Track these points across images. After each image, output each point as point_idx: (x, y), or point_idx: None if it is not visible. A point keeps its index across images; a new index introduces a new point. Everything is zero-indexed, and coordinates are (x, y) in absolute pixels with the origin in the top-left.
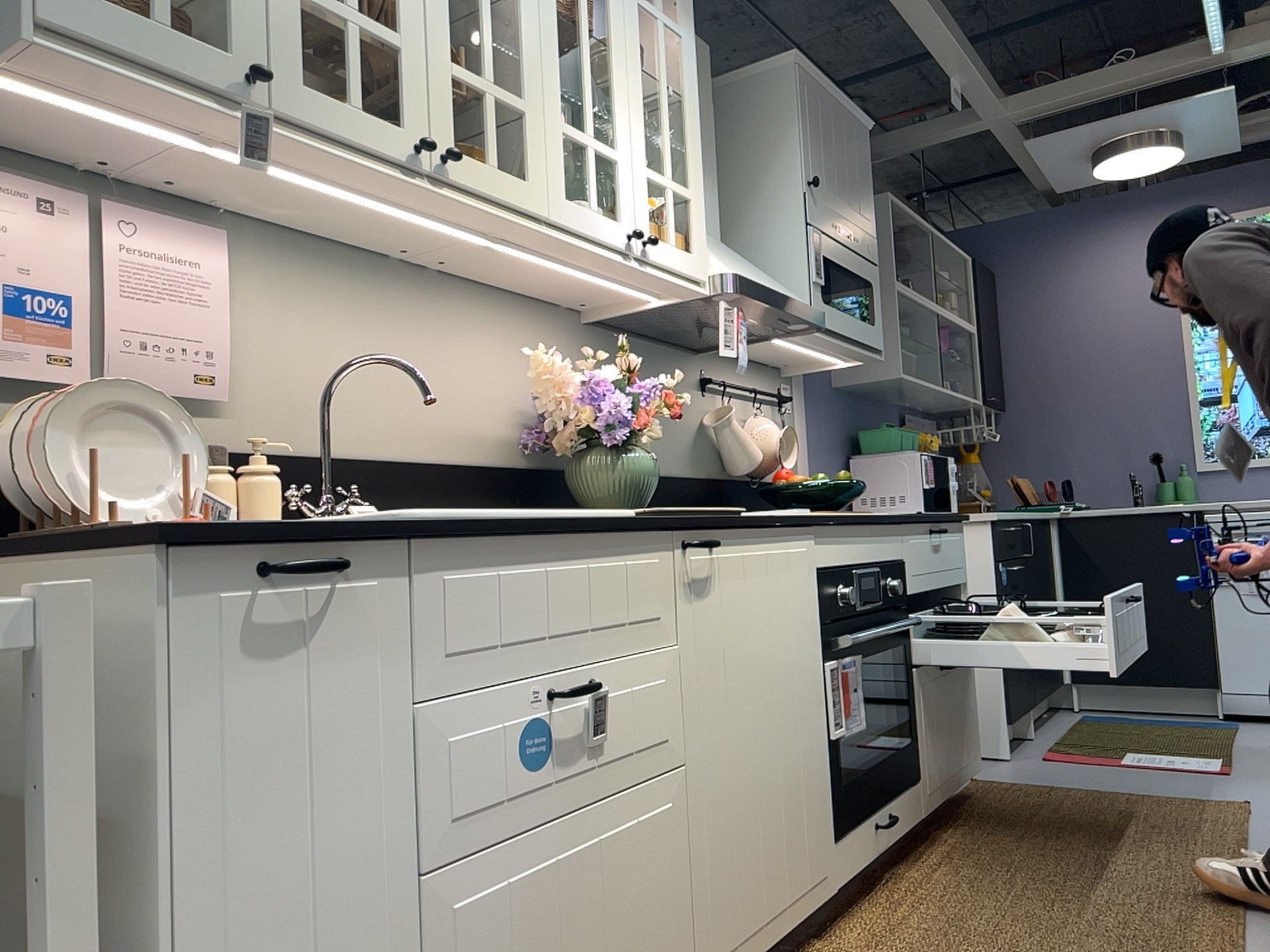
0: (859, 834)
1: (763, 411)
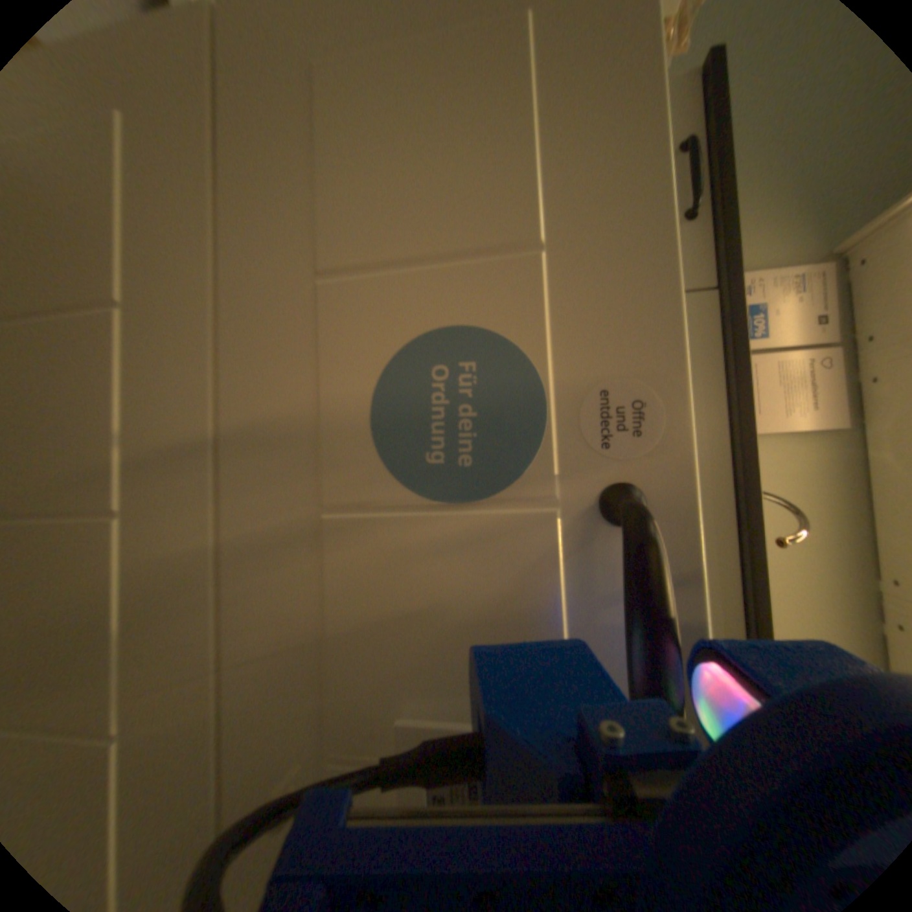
0: None
1: None
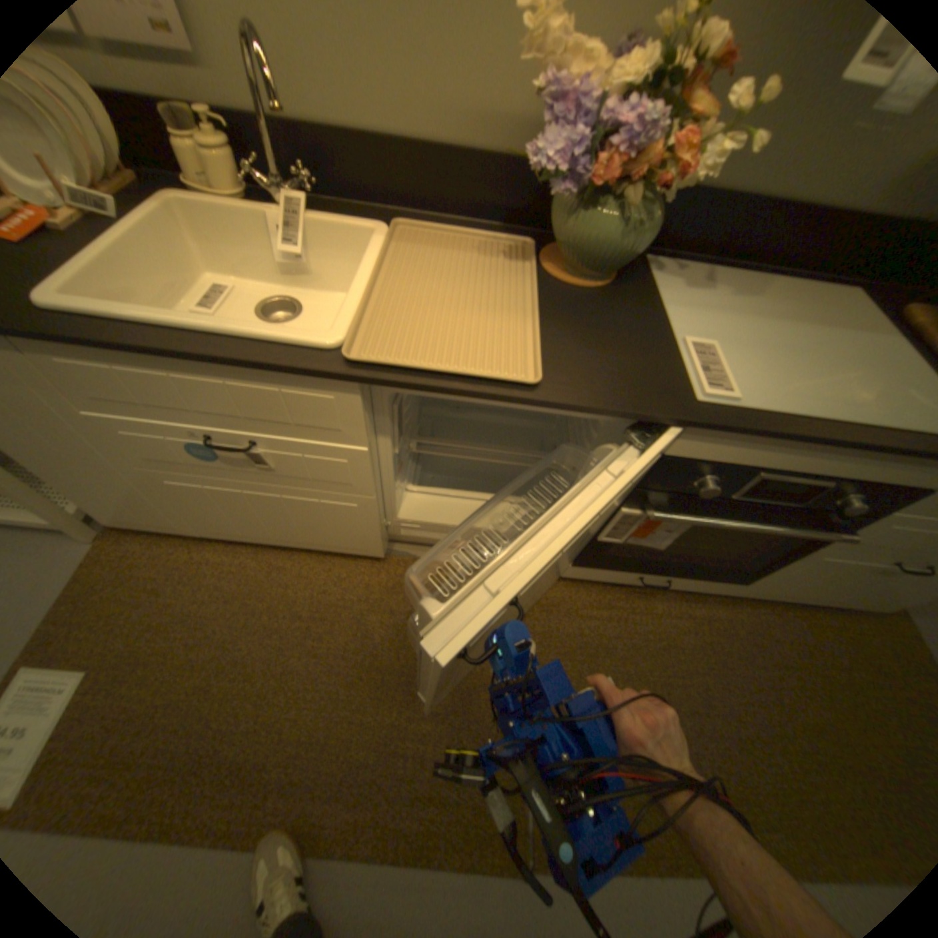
0: (612, 574)
1: None
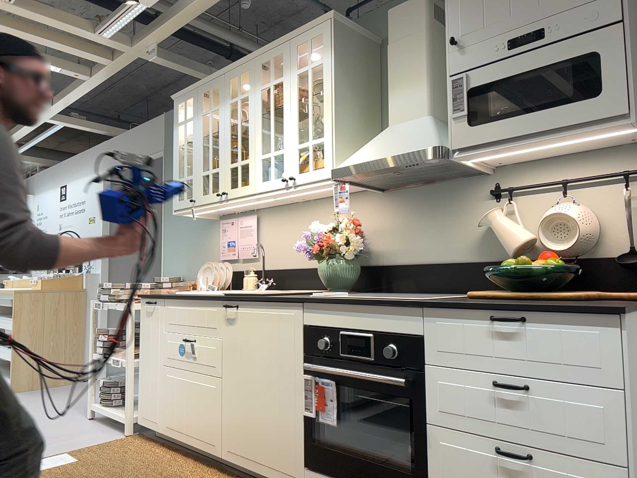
0: None
1: (596, 193)
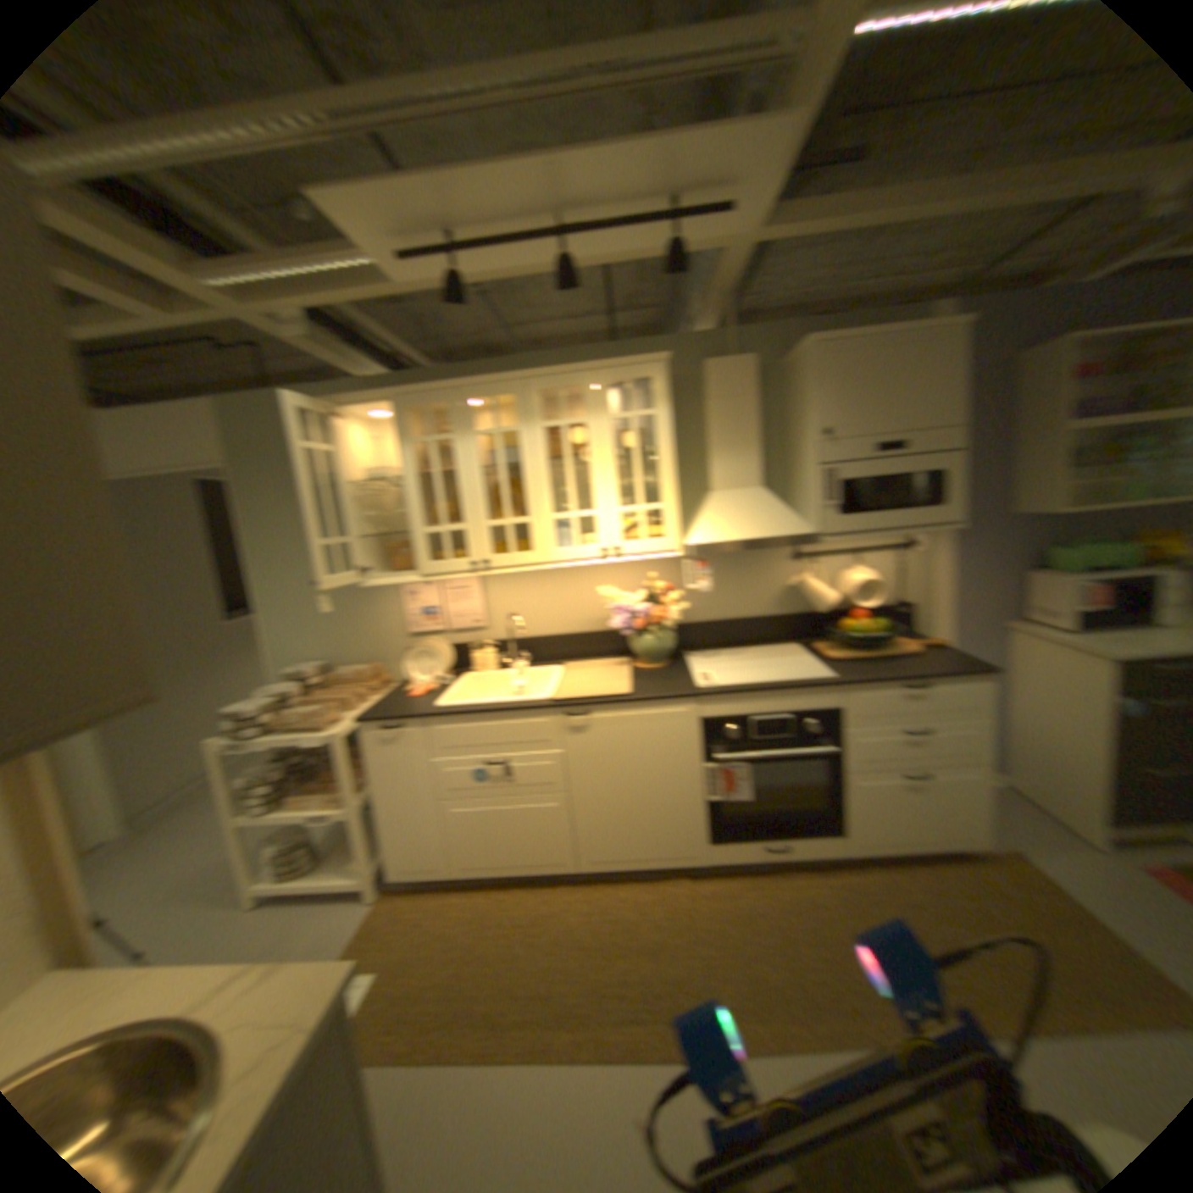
0: (739, 851)
1: (874, 560)
